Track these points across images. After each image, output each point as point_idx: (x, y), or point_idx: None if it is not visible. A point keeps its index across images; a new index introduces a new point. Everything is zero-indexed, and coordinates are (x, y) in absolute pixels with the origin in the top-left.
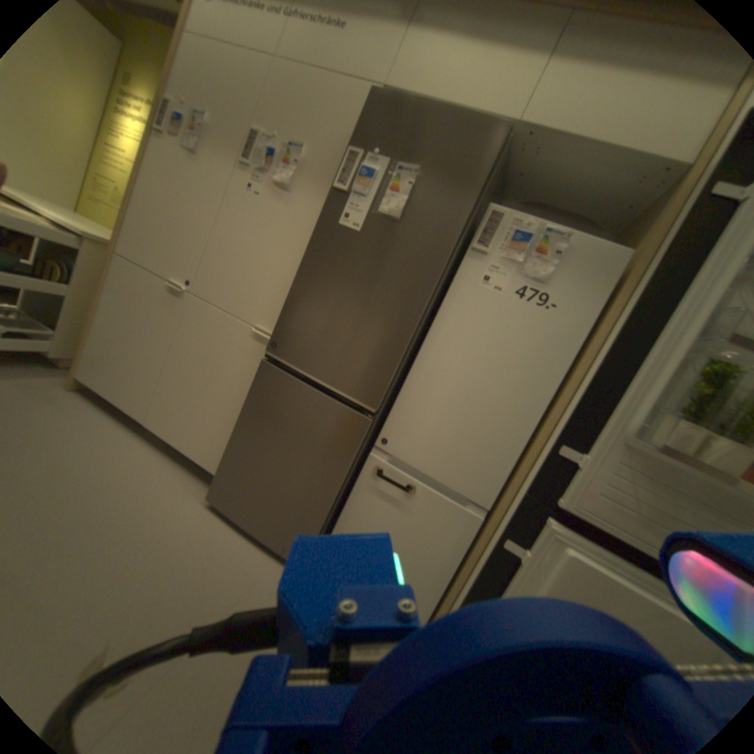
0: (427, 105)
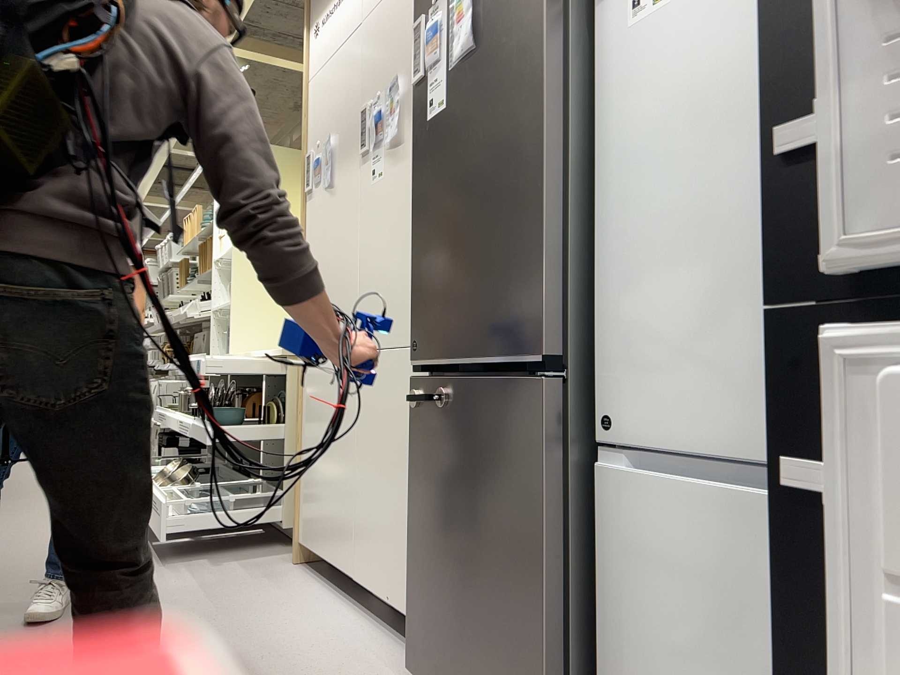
0: None
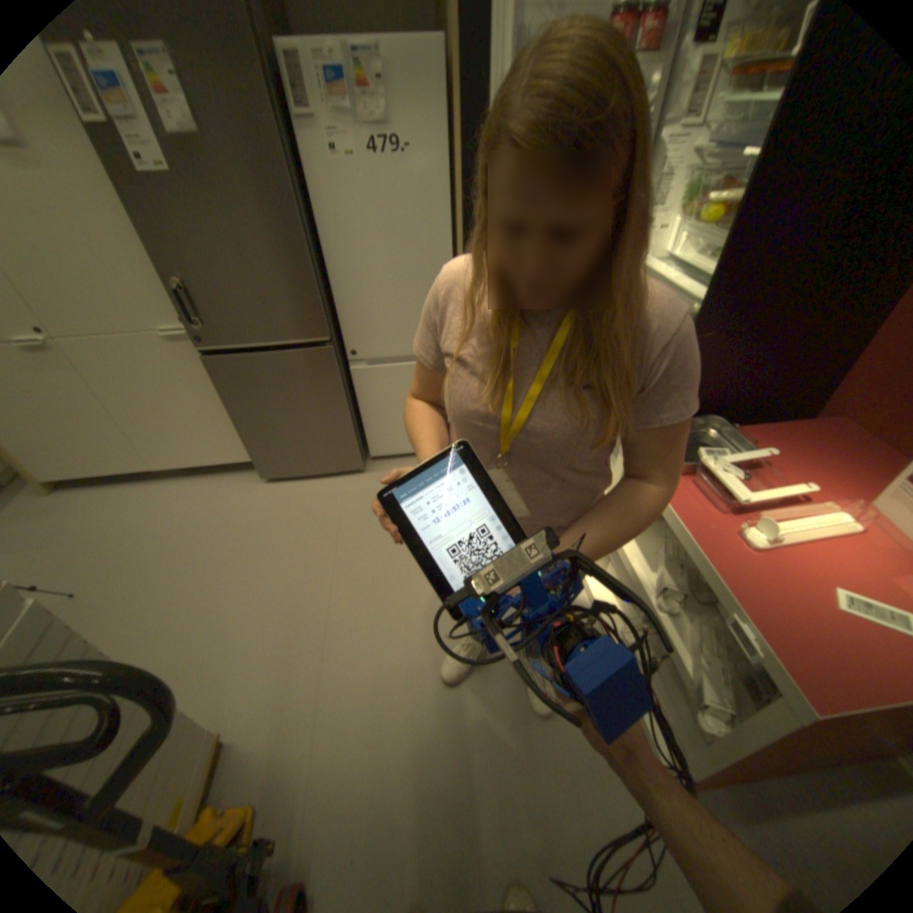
0: None
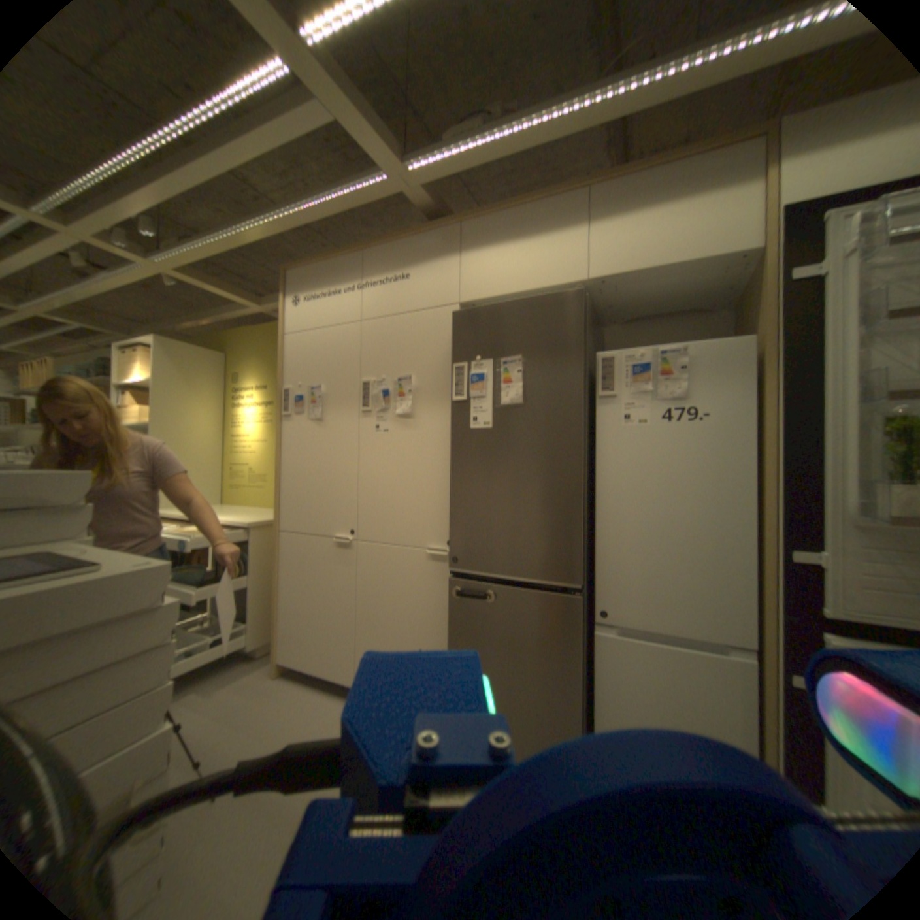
0: (503, 306)
